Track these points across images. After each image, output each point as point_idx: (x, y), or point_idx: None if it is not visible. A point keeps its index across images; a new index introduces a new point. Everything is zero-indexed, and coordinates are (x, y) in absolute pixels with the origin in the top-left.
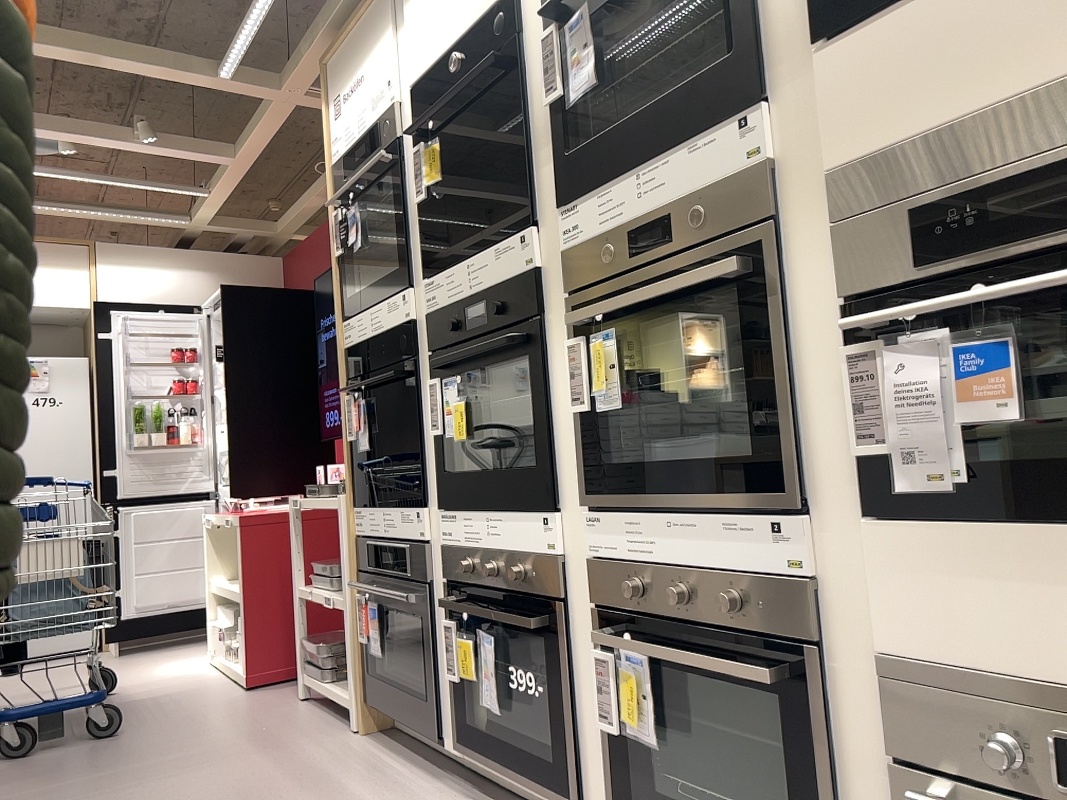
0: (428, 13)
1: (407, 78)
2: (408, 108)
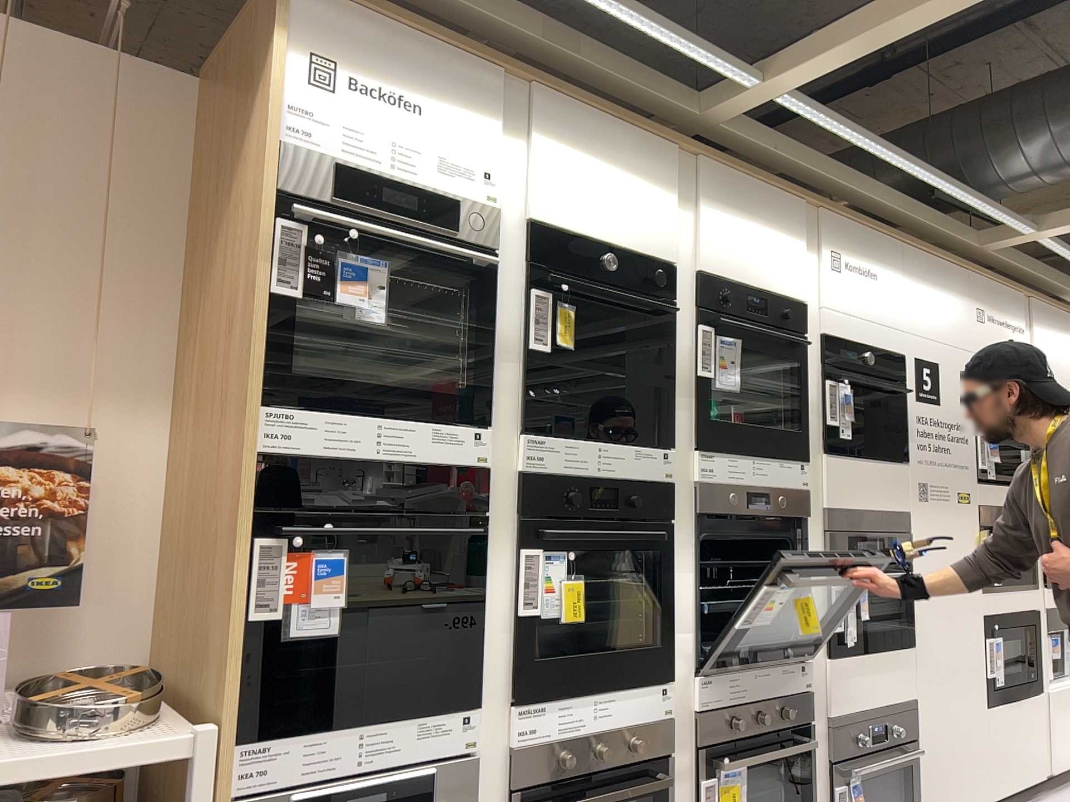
0: (575, 189)
1: (516, 204)
2: (514, 237)
